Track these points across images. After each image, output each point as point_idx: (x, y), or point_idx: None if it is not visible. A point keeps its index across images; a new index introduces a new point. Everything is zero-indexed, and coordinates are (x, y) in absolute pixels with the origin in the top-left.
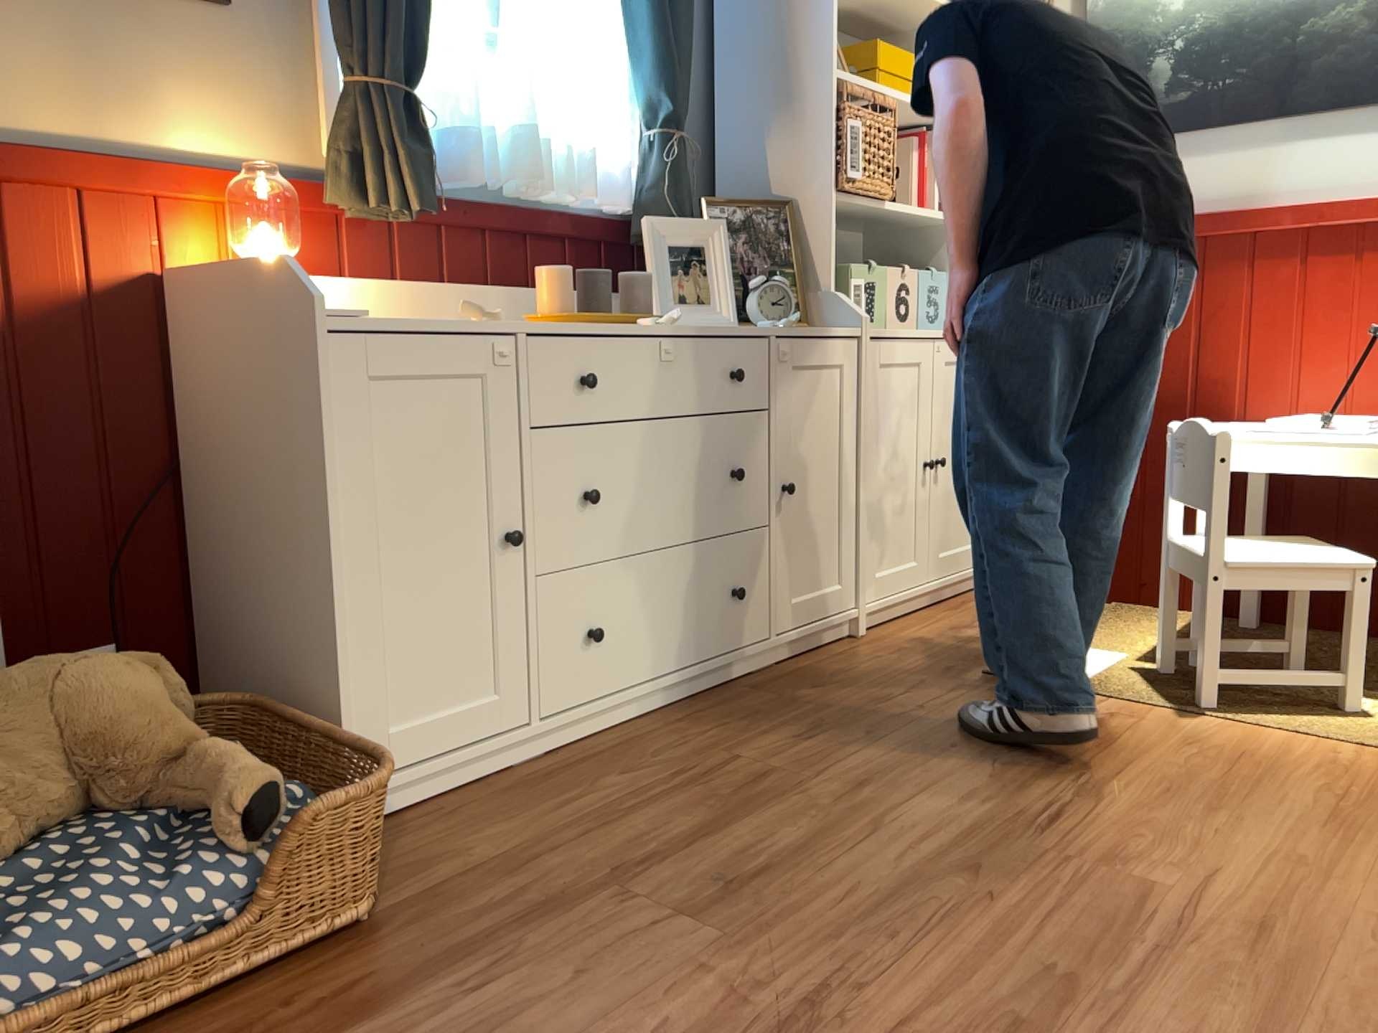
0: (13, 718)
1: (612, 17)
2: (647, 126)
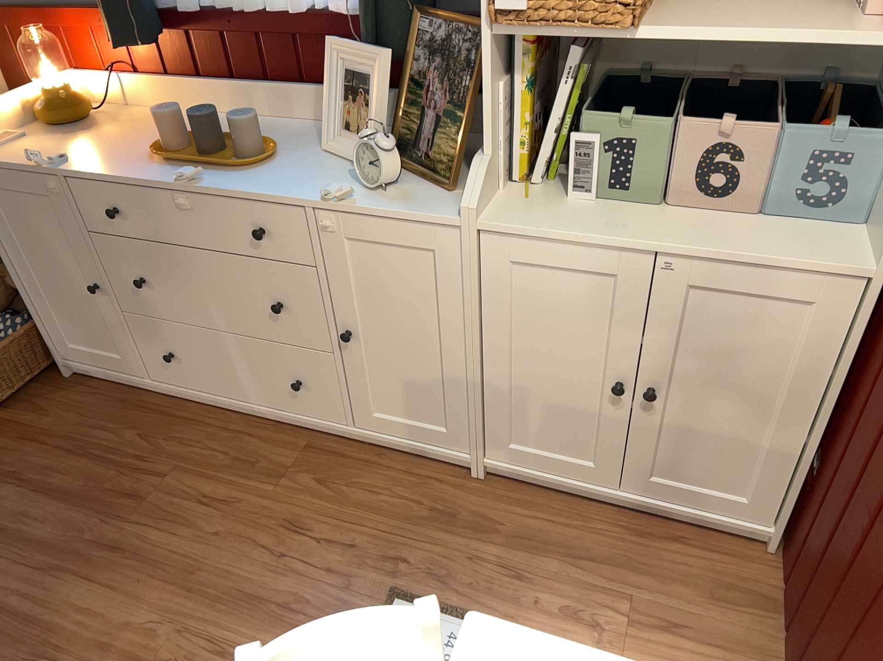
0: None
1: None
2: None
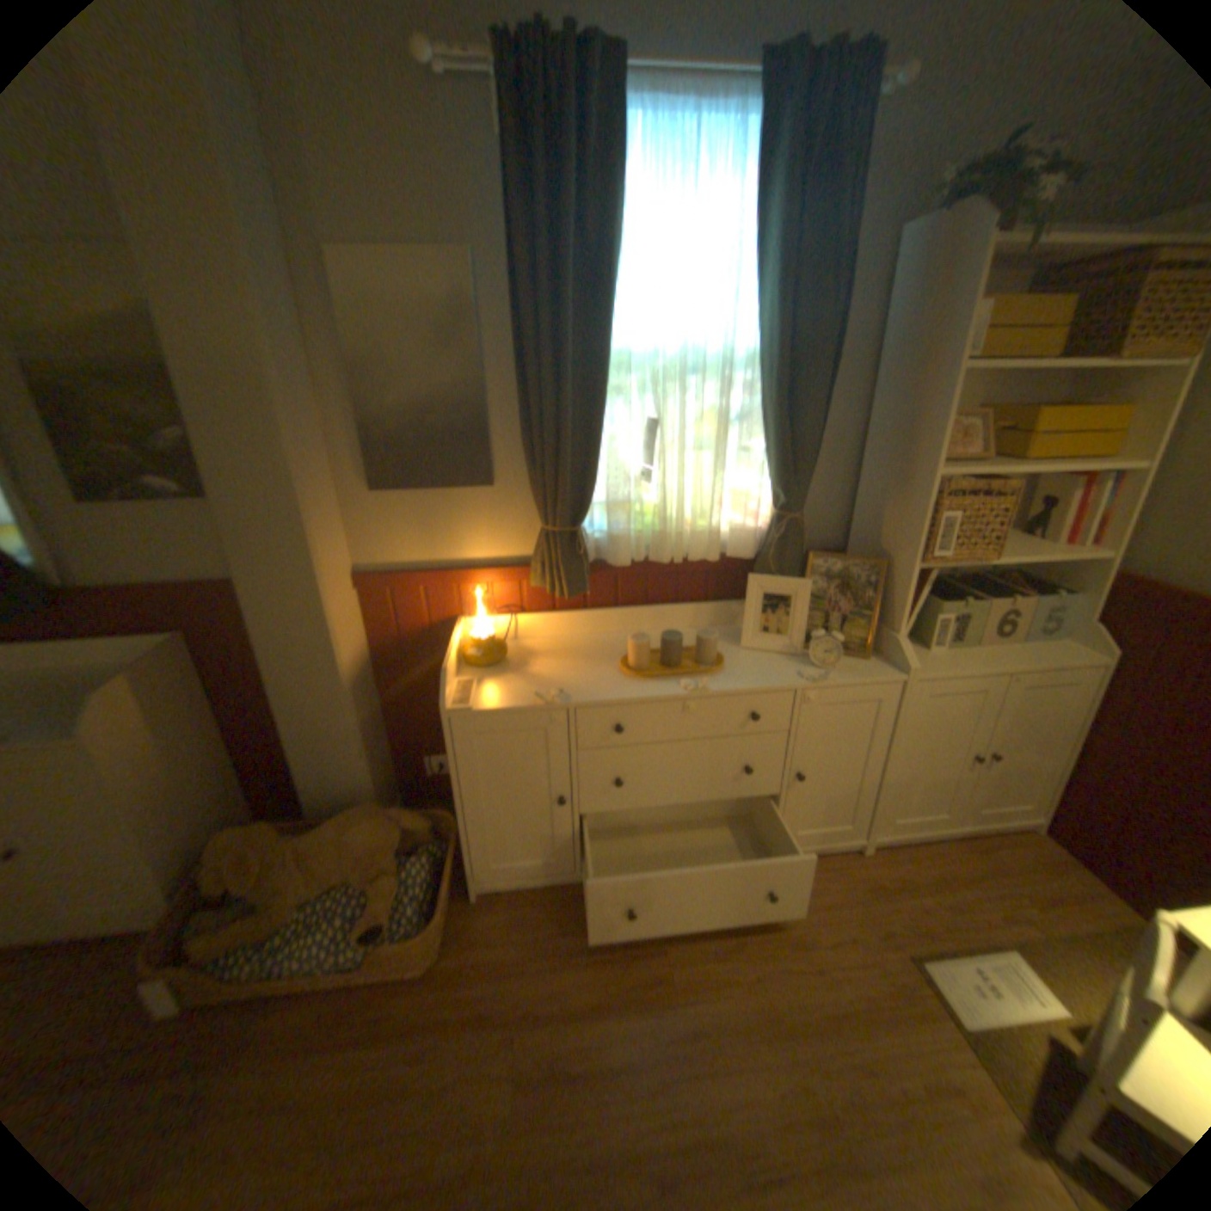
0: (327, 848)
1: (754, 431)
2: (773, 503)
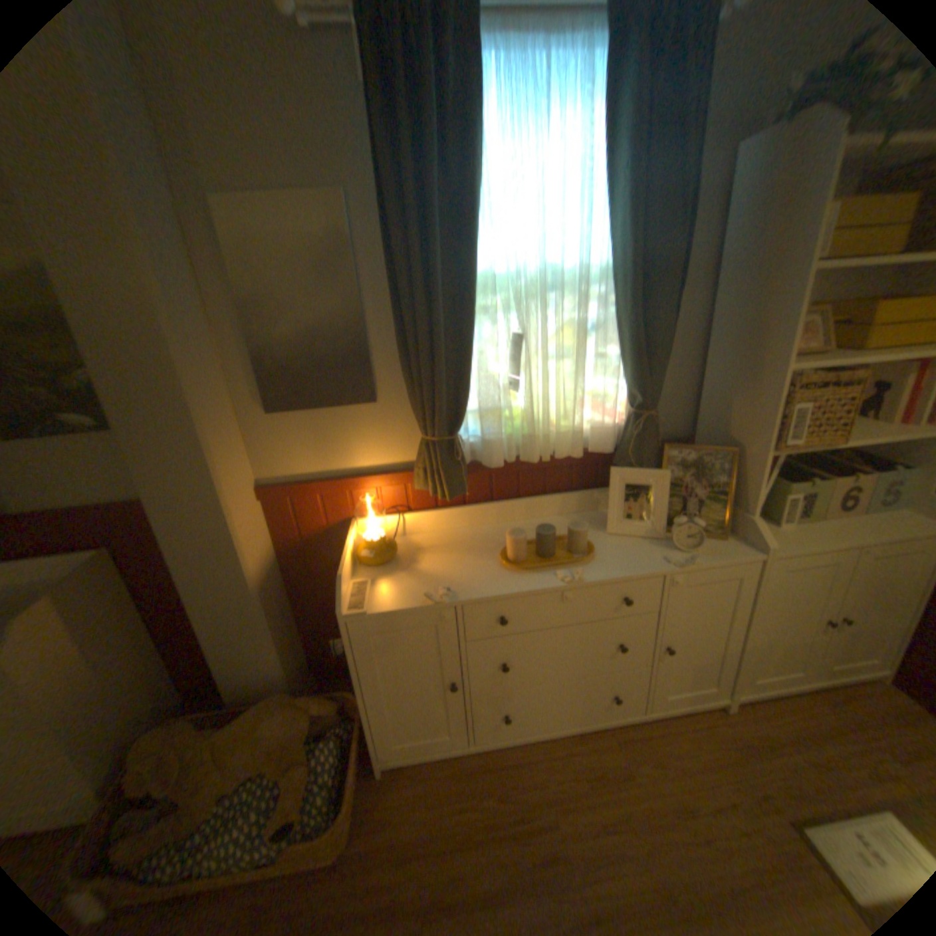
0: (242, 741)
1: (610, 338)
2: (630, 401)
